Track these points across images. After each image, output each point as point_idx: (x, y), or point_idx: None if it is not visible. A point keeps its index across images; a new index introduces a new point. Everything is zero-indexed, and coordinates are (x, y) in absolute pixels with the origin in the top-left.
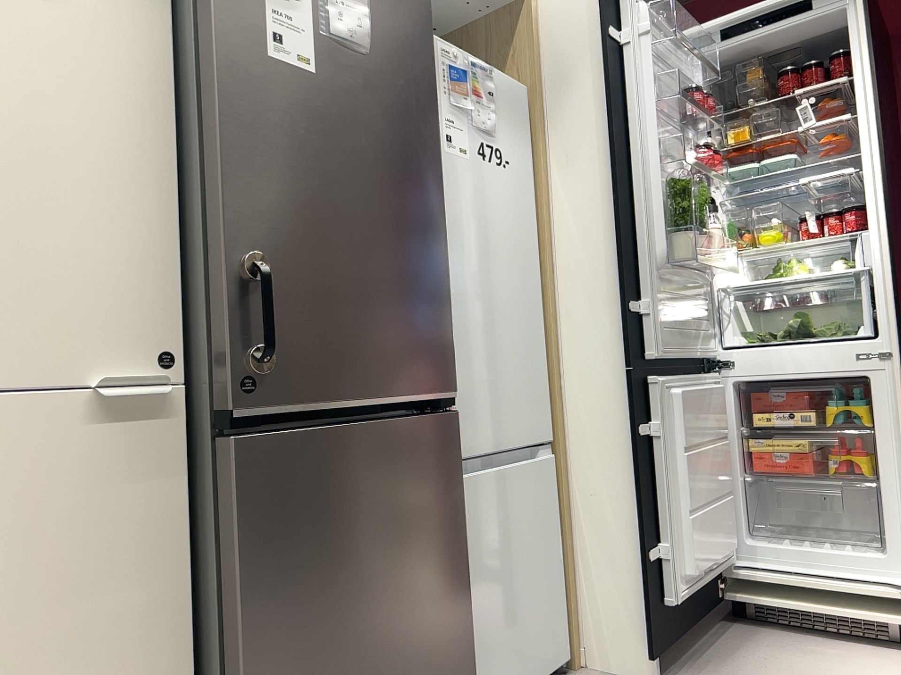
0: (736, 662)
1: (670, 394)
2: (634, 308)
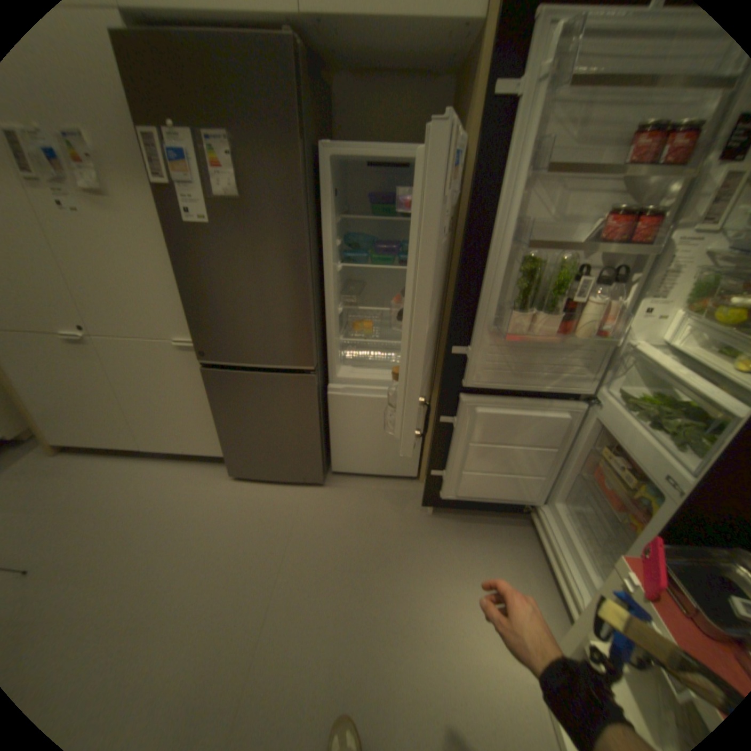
0: (475, 539)
1: (472, 409)
2: (454, 351)
